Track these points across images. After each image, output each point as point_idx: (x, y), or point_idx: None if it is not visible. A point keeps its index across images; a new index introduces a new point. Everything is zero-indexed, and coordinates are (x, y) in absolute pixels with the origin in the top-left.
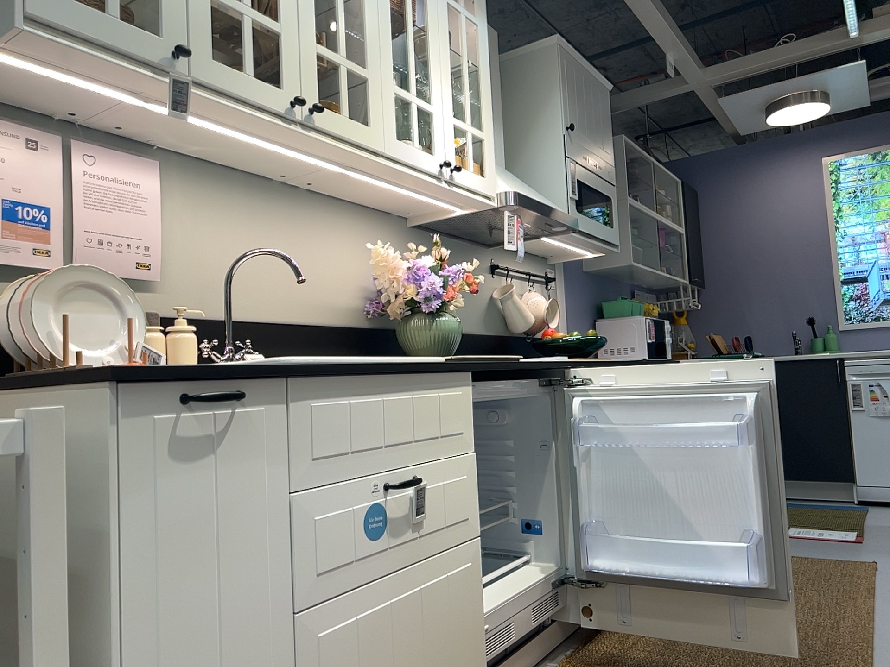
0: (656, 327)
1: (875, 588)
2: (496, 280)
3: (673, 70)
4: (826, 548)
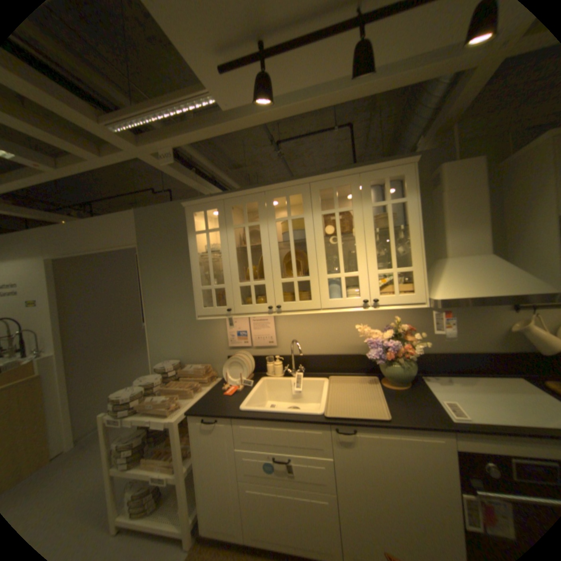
0: None
1: None
2: (519, 314)
3: None
4: None
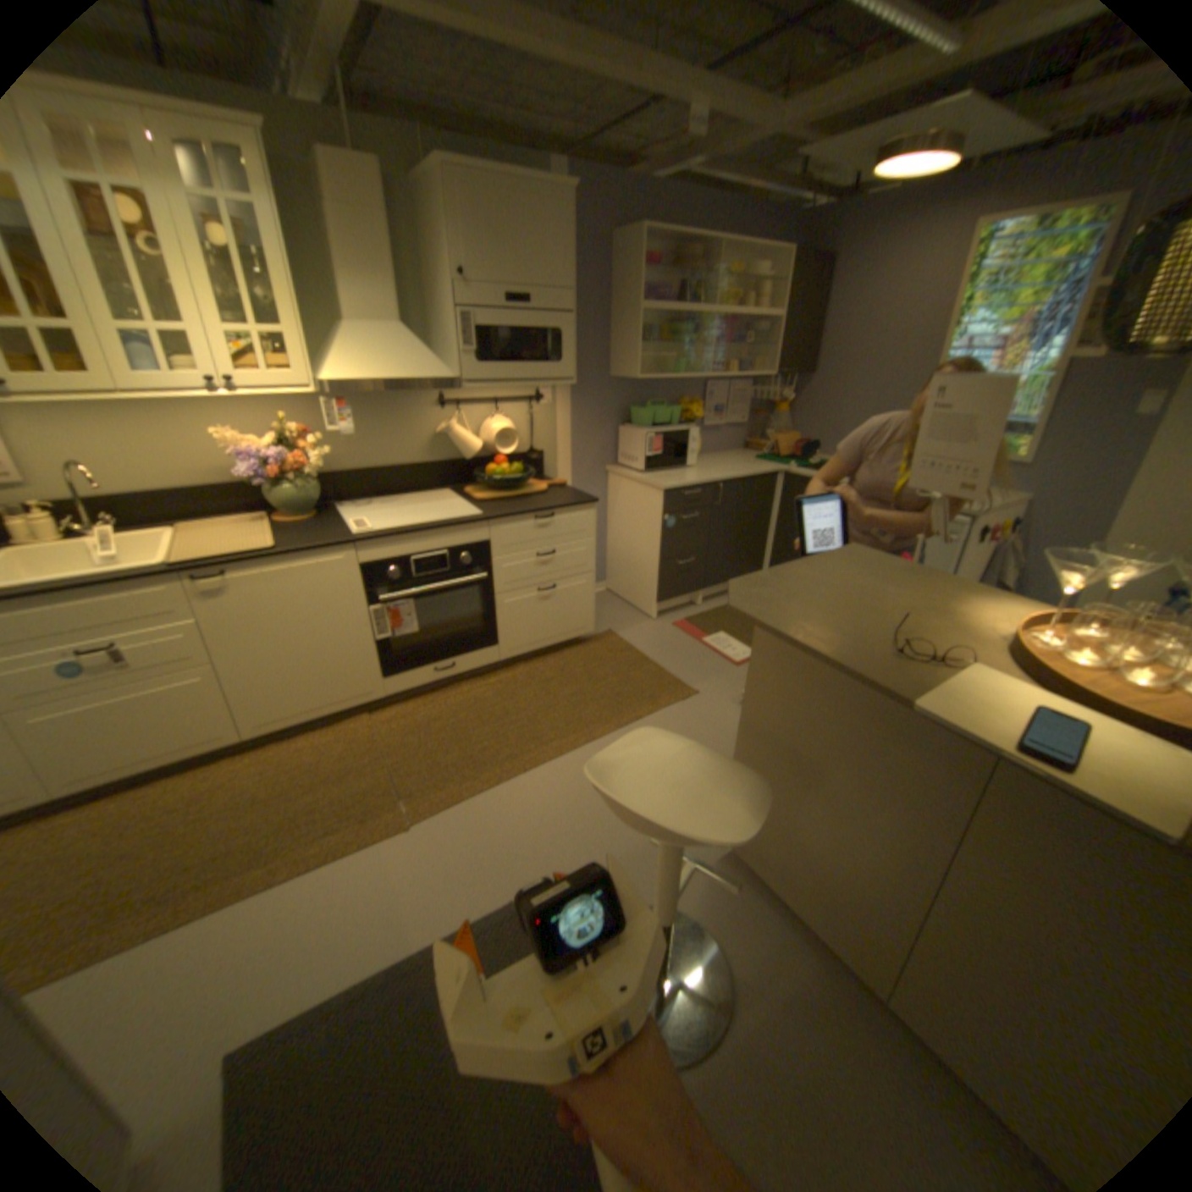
0: (663, 440)
1: (642, 719)
2: (446, 412)
3: (703, 123)
4: (699, 665)
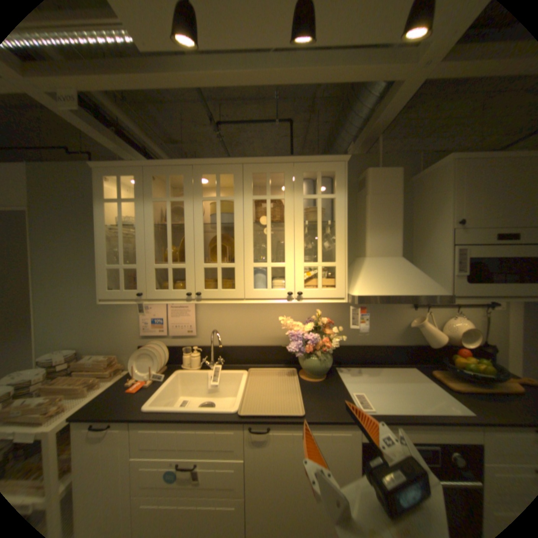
0: None
1: None
2: (417, 312)
3: None
4: None
